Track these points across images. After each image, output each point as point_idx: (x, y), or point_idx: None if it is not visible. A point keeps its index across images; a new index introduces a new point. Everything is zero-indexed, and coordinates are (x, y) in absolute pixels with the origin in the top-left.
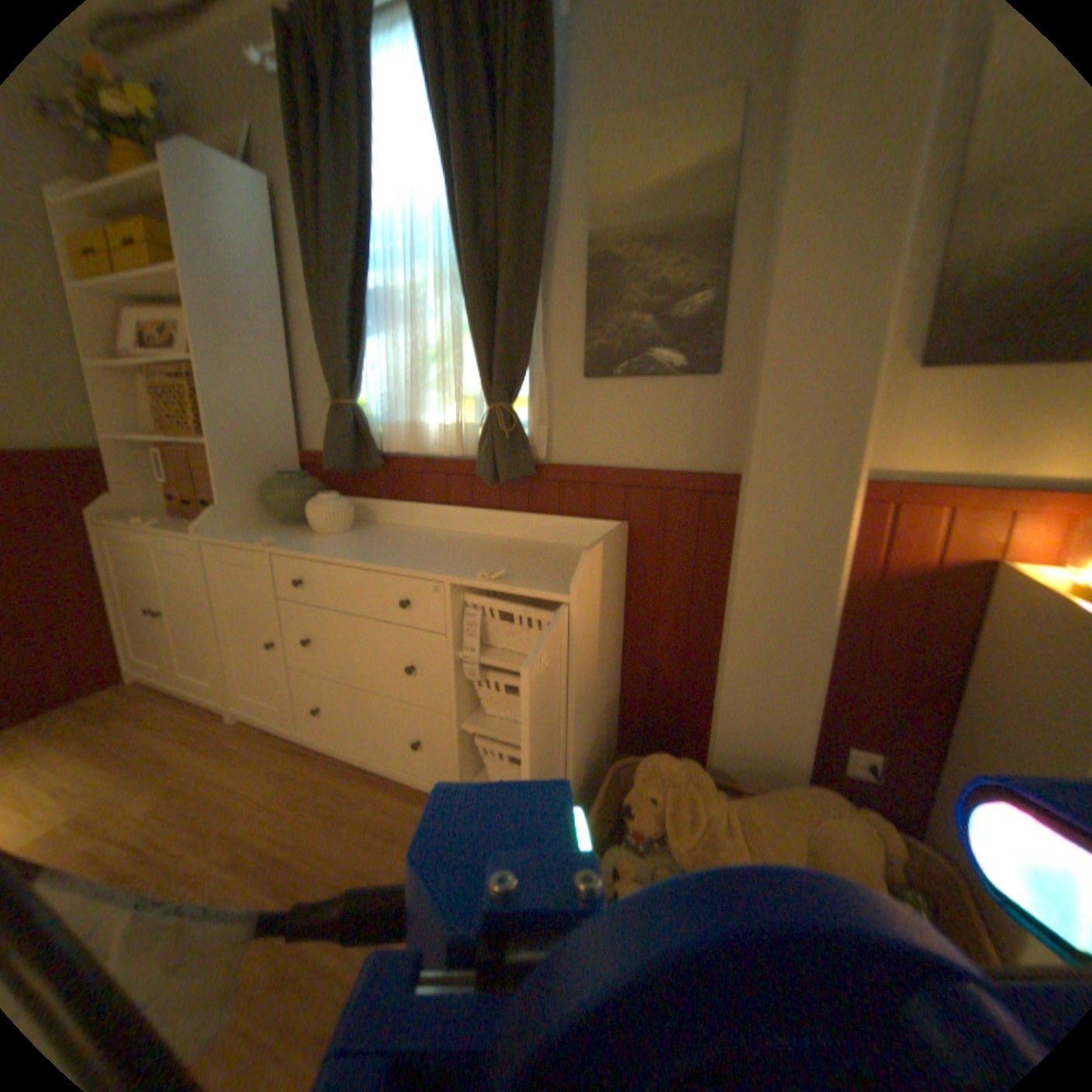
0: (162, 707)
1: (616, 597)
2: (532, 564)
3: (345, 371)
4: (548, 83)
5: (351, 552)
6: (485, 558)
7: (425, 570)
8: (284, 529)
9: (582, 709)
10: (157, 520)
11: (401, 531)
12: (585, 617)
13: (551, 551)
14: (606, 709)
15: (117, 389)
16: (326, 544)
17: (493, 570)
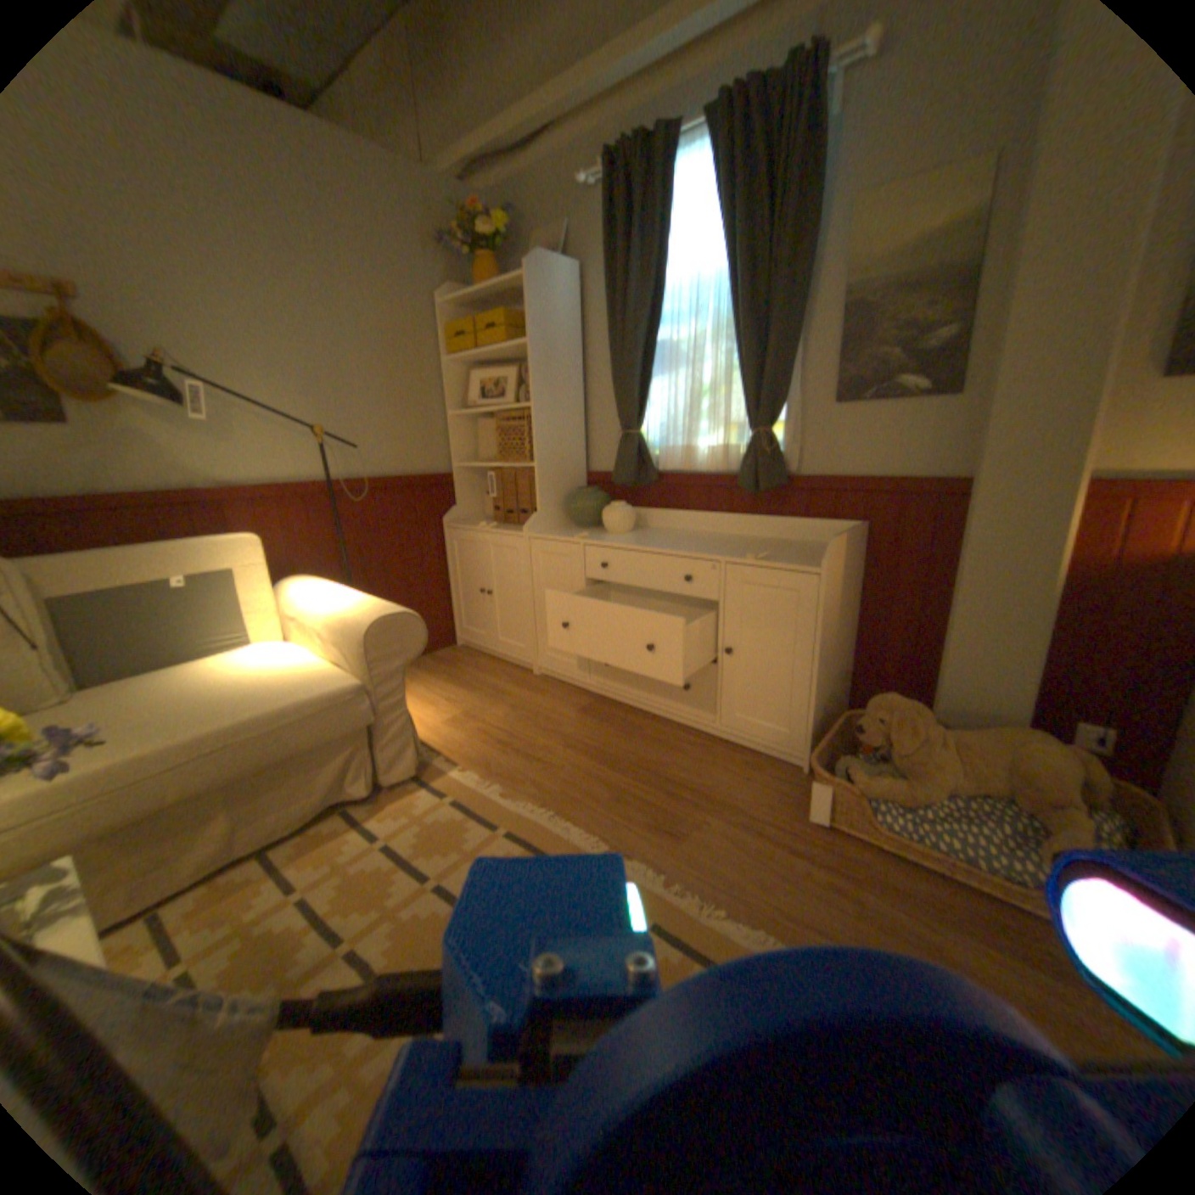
0: (488, 661)
1: (854, 583)
2: (784, 552)
3: (634, 409)
4: (818, 176)
5: (643, 543)
6: (745, 548)
7: (703, 554)
8: (582, 531)
9: (823, 659)
10: (490, 525)
11: (669, 532)
12: (830, 587)
13: (798, 545)
14: (840, 674)
15: (463, 431)
16: (620, 539)
17: (756, 553)
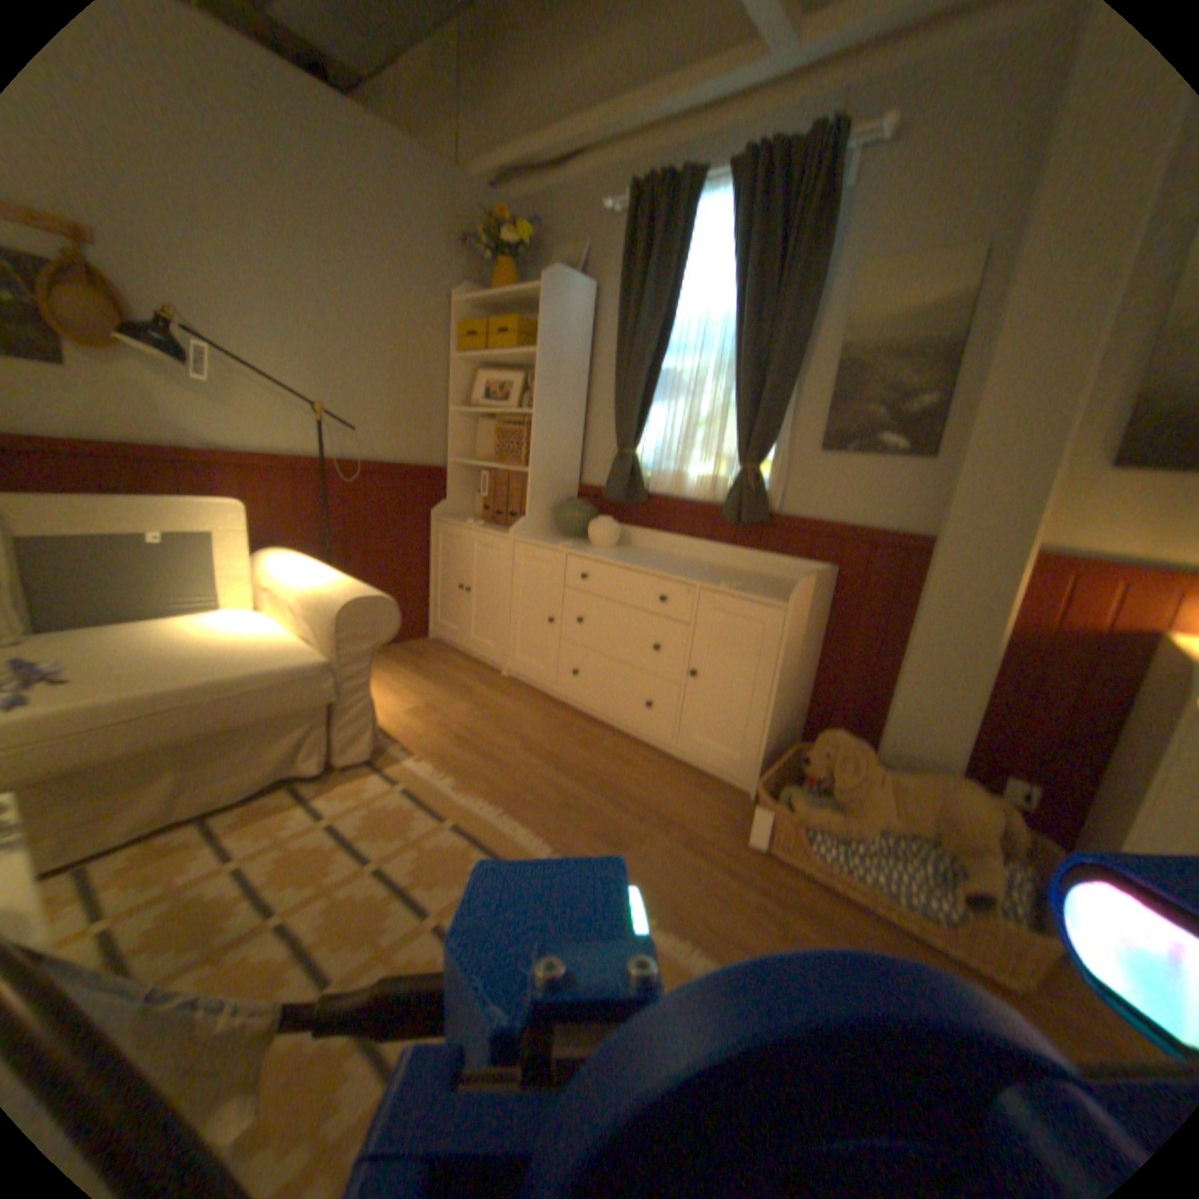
0: (458, 657)
1: (819, 622)
2: (757, 585)
3: (632, 429)
4: (827, 238)
5: (624, 560)
6: (721, 576)
7: (680, 577)
8: (567, 540)
9: (781, 691)
10: (478, 523)
11: (651, 552)
12: (795, 623)
13: (771, 580)
14: (797, 708)
15: (463, 428)
16: (603, 553)
17: (730, 582)
